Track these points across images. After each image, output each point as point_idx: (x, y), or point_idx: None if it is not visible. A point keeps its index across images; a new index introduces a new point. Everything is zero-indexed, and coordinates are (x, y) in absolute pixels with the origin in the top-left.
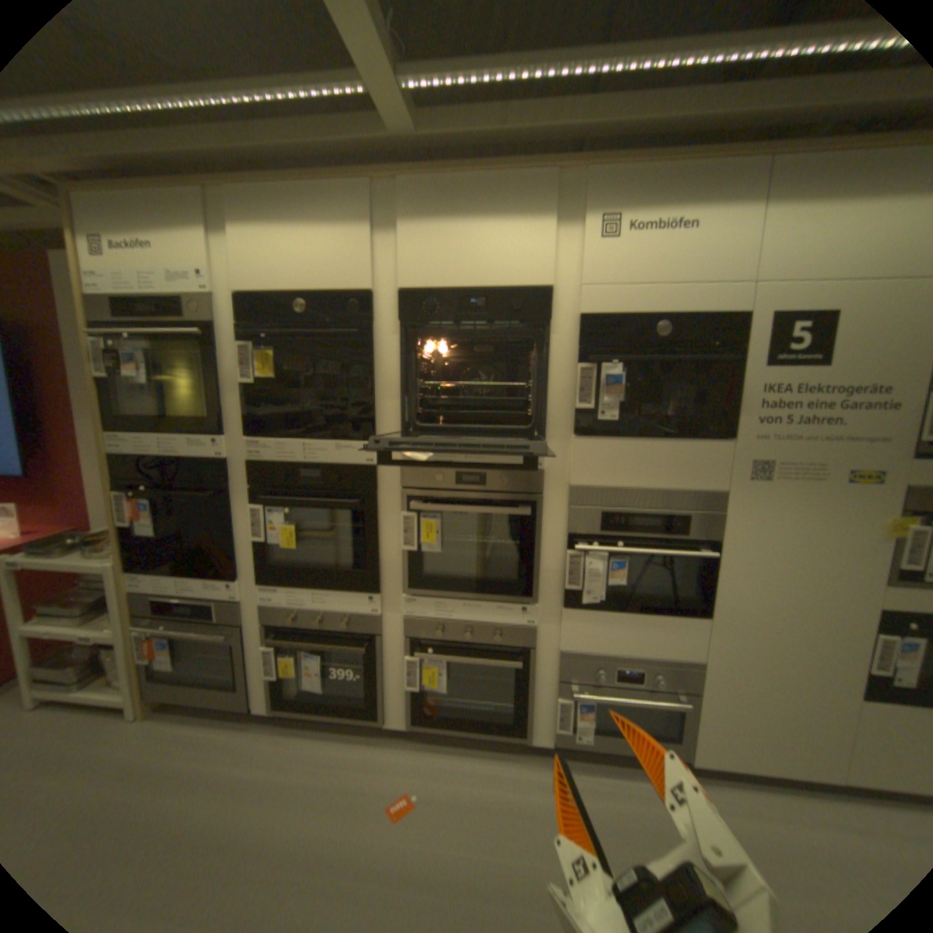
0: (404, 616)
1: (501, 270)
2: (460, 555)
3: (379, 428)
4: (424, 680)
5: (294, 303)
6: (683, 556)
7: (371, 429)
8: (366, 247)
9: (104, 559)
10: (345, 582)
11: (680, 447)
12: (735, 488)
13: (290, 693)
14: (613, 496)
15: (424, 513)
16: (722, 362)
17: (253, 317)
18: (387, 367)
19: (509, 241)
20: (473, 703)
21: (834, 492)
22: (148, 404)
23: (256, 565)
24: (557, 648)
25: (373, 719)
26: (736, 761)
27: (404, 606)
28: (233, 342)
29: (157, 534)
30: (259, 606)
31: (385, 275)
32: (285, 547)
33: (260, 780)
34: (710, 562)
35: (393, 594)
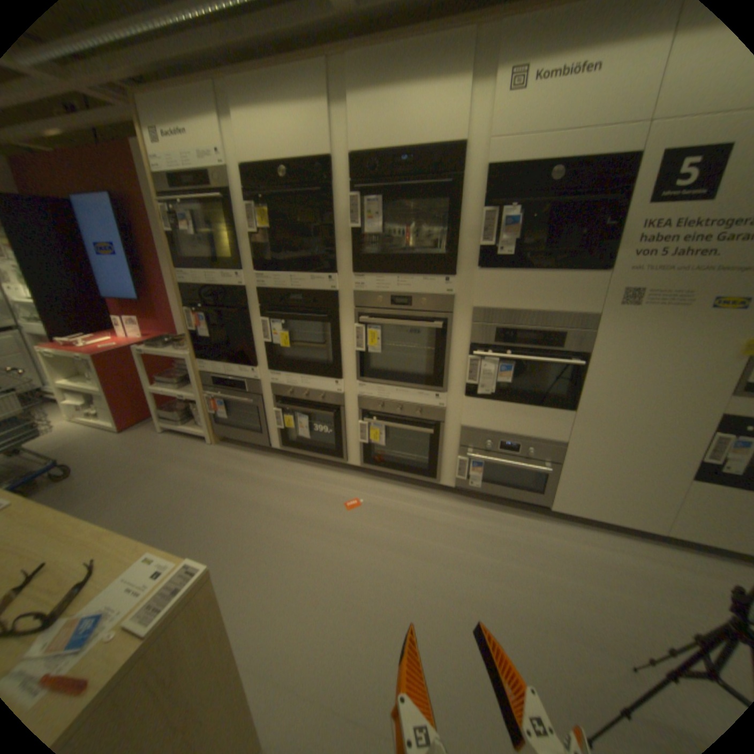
0: (358, 395)
1: (425, 129)
2: (396, 357)
3: (338, 263)
4: (370, 436)
5: (278, 169)
6: (555, 362)
7: (333, 265)
8: (323, 118)
9: (184, 350)
10: (320, 371)
11: (563, 277)
12: (606, 311)
13: (292, 438)
14: (505, 316)
15: (369, 326)
16: (606, 201)
17: (252, 182)
18: (342, 216)
19: (432, 102)
20: (403, 455)
21: (696, 316)
22: (196, 249)
23: (267, 357)
24: (459, 423)
25: (340, 457)
26: (583, 510)
27: (357, 388)
28: (241, 202)
29: (210, 336)
30: (270, 383)
31: (338, 141)
32: (283, 346)
33: (276, 481)
34: (579, 369)
35: (351, 380)
